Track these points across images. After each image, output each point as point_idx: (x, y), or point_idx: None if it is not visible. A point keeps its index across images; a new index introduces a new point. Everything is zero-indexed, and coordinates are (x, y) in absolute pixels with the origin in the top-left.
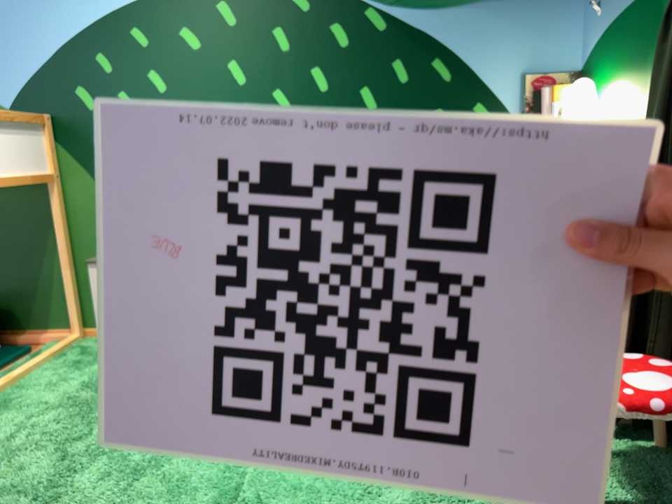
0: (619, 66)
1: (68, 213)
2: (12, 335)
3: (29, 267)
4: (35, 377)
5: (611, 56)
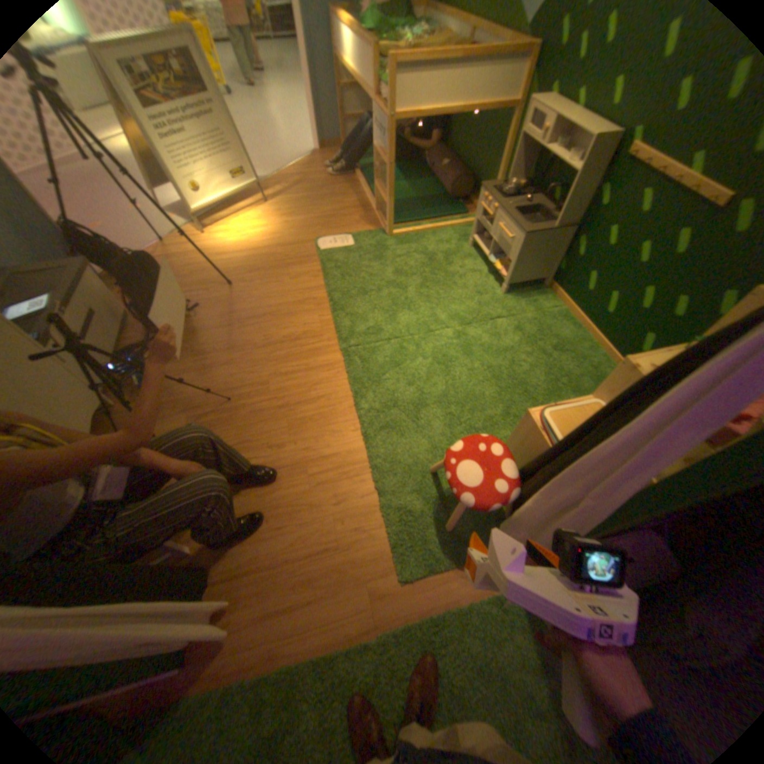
0: None
1: (517, 137)
2: (474, 199)
3: (493, 163)
4: (444, 233)
5: None
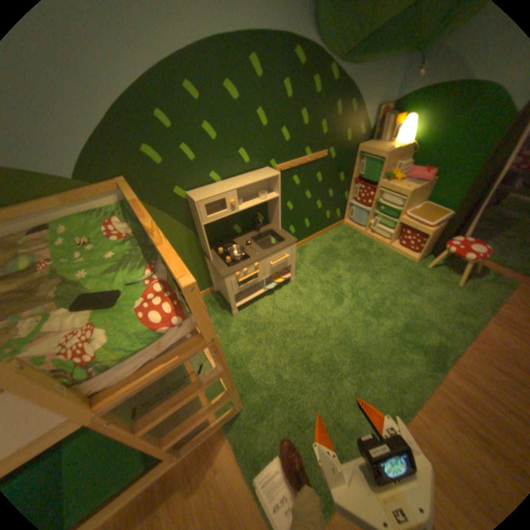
0: (432, 111)
1: None
2: None
3: None
4: None
5: (426, 103)
